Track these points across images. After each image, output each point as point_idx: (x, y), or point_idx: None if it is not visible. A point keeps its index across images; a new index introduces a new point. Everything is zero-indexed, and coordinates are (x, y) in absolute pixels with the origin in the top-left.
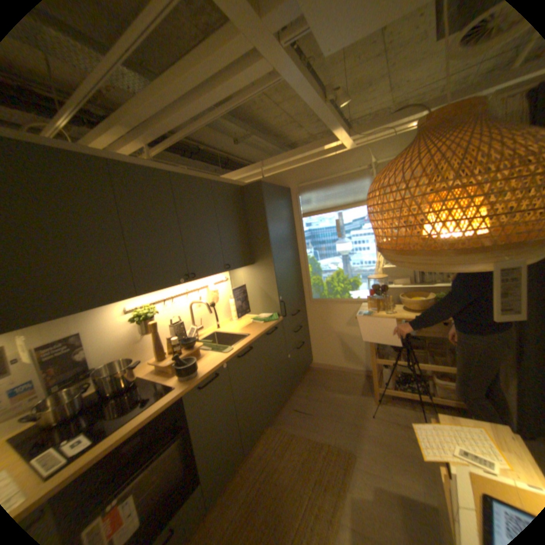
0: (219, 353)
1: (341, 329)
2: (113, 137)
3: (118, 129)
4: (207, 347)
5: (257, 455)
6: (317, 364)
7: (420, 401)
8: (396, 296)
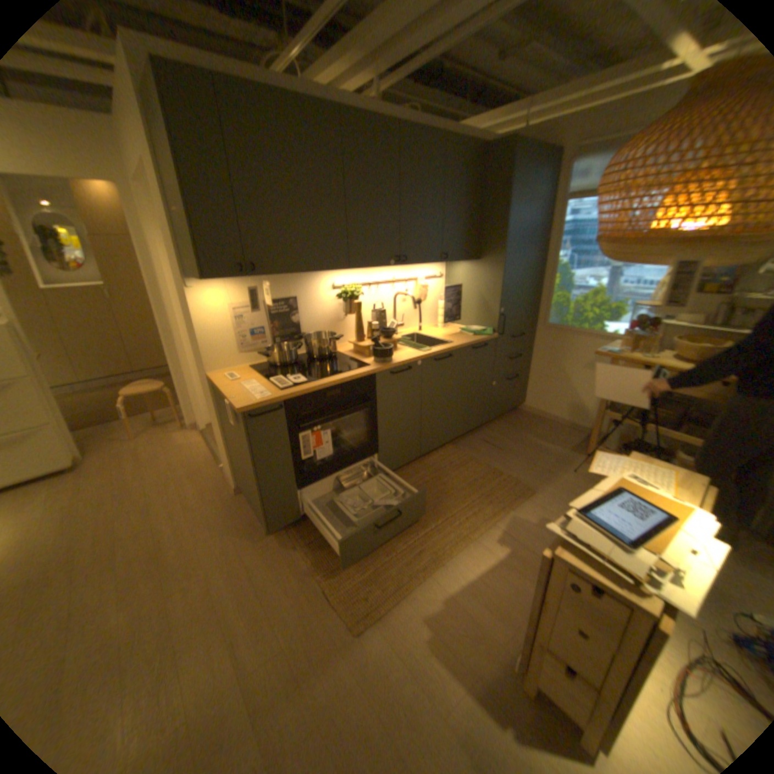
0: (415, 351)
1: (574, 370)
2: (342, 69)
3: (350, 58)
4: (404, 345)
5: (432, 461)
6: (529, 407)
7: None
8: (674, 339)
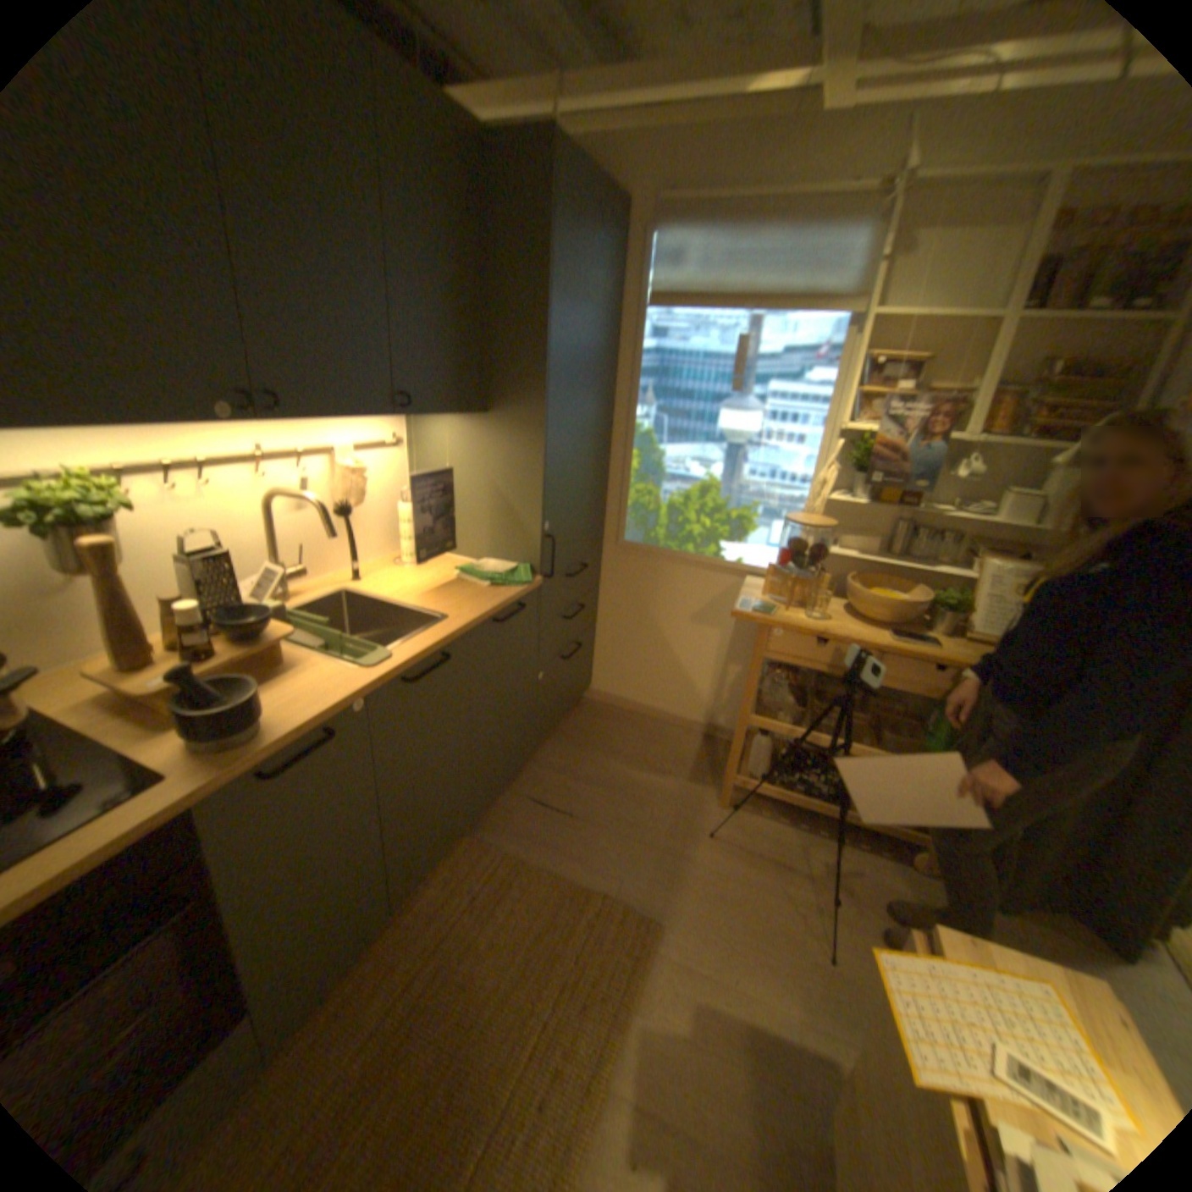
0: (347, 664)
1: (675, 627)
2: None
3: None
4: (312, 639)
5: (426, 907)
6: (599, 694)
7: (819, 814)
8: (830, 575)
